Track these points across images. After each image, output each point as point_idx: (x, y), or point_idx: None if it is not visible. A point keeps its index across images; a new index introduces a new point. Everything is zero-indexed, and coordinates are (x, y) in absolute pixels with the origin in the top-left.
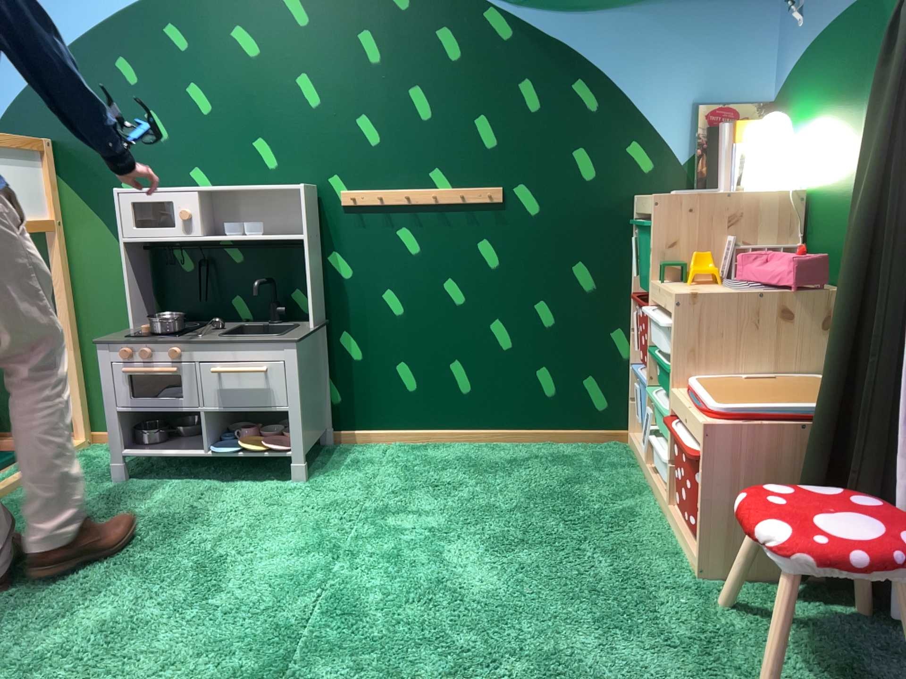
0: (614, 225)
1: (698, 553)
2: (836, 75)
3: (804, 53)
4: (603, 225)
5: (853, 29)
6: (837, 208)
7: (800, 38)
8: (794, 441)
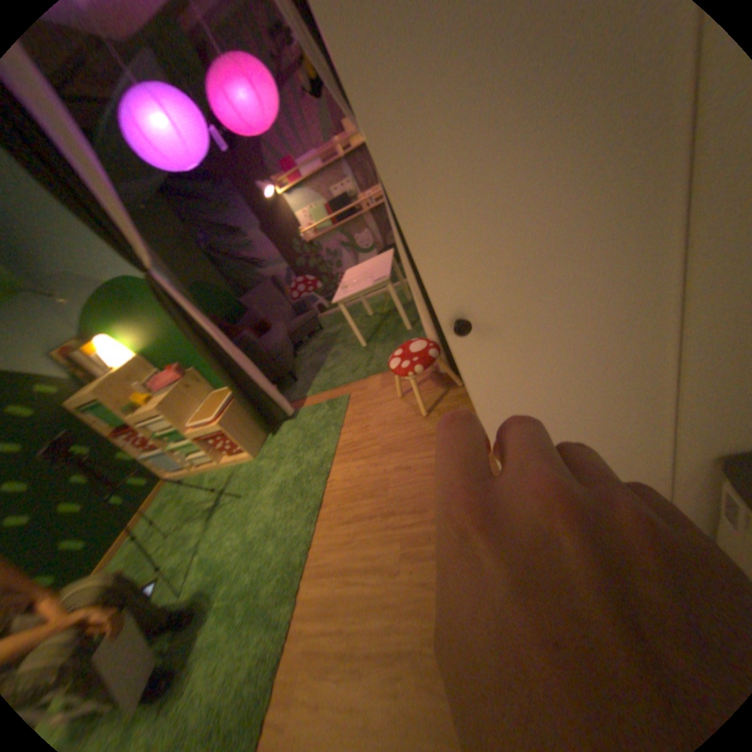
0: (67, 421)
1: (245, 457)
2: (114, 312)
3: (82, 311)
4: (62, 425)
5: (107, 295)
6: (161, 349)
7: (73, 306)
8: (234, 407)
